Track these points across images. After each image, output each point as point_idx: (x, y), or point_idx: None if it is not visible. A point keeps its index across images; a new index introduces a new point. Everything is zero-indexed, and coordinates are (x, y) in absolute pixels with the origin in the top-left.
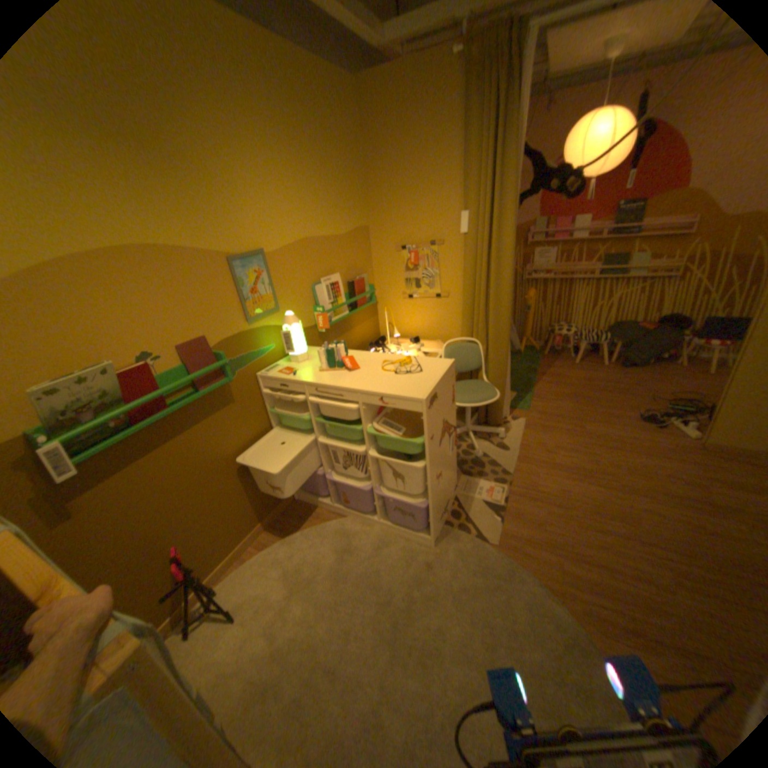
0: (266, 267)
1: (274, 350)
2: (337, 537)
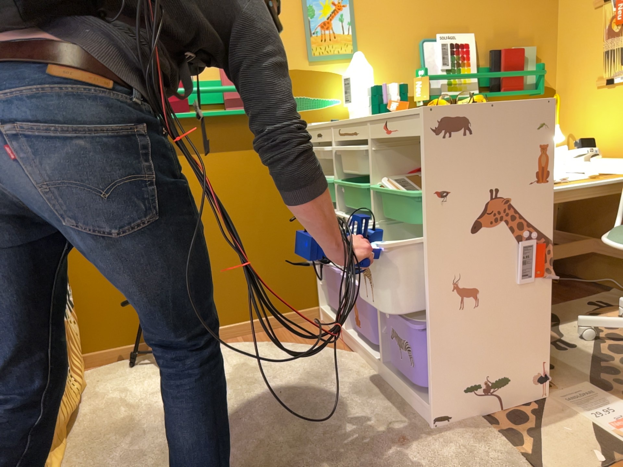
0: (351, 2)
1: (338, 107)
2: (322, 363)
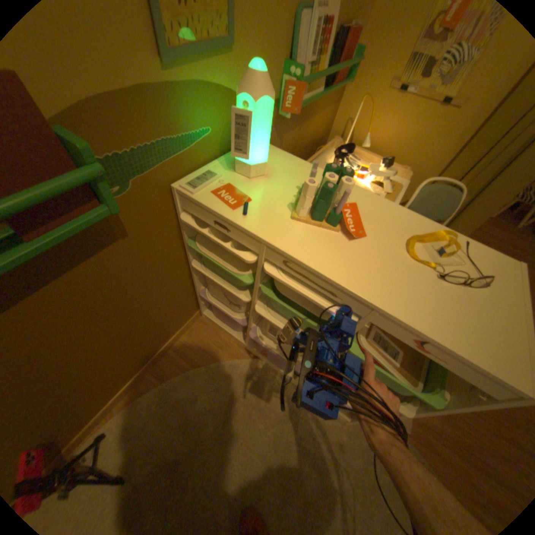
0: None
1: (210, 139)
2: (247, 384)
